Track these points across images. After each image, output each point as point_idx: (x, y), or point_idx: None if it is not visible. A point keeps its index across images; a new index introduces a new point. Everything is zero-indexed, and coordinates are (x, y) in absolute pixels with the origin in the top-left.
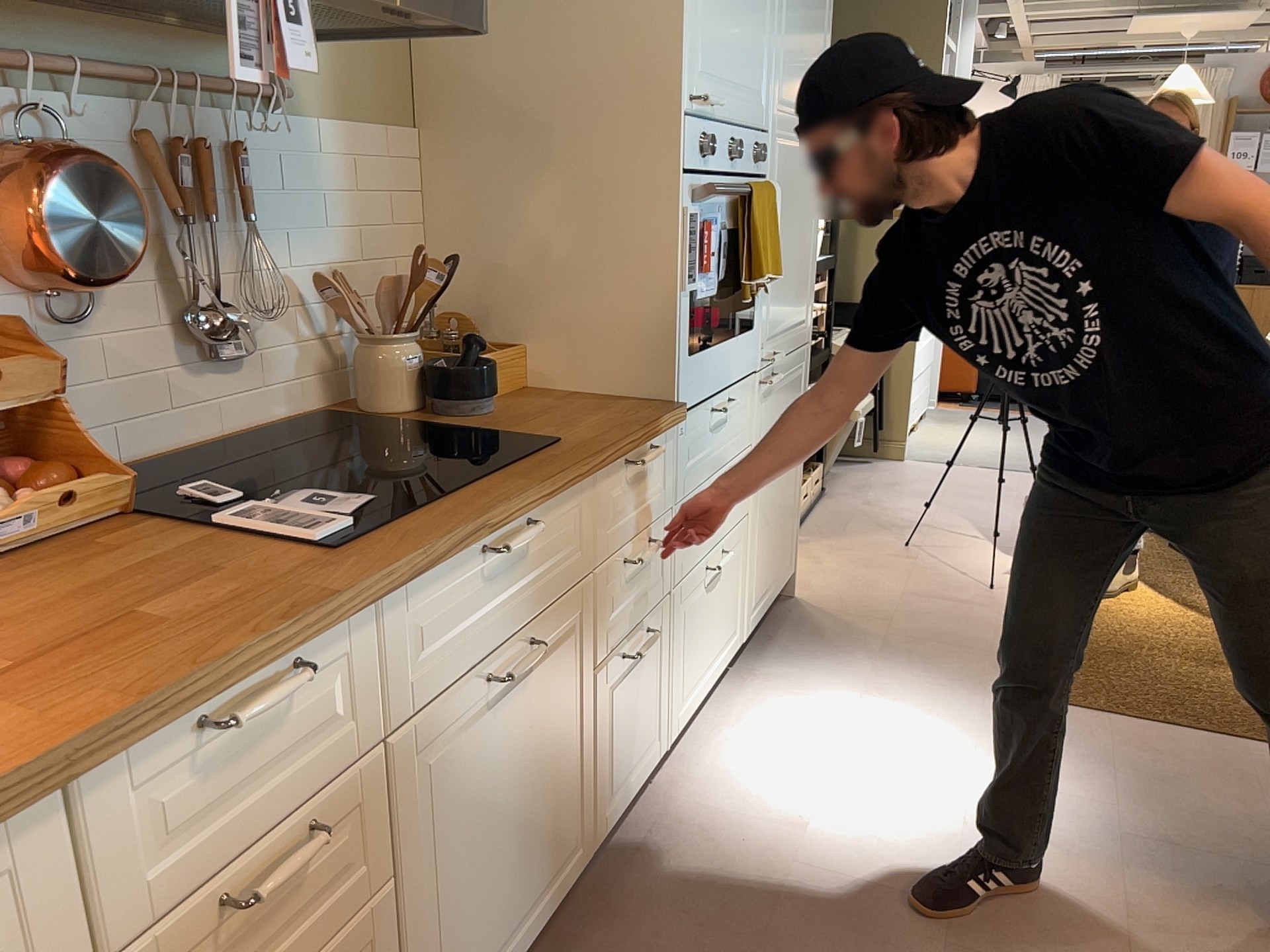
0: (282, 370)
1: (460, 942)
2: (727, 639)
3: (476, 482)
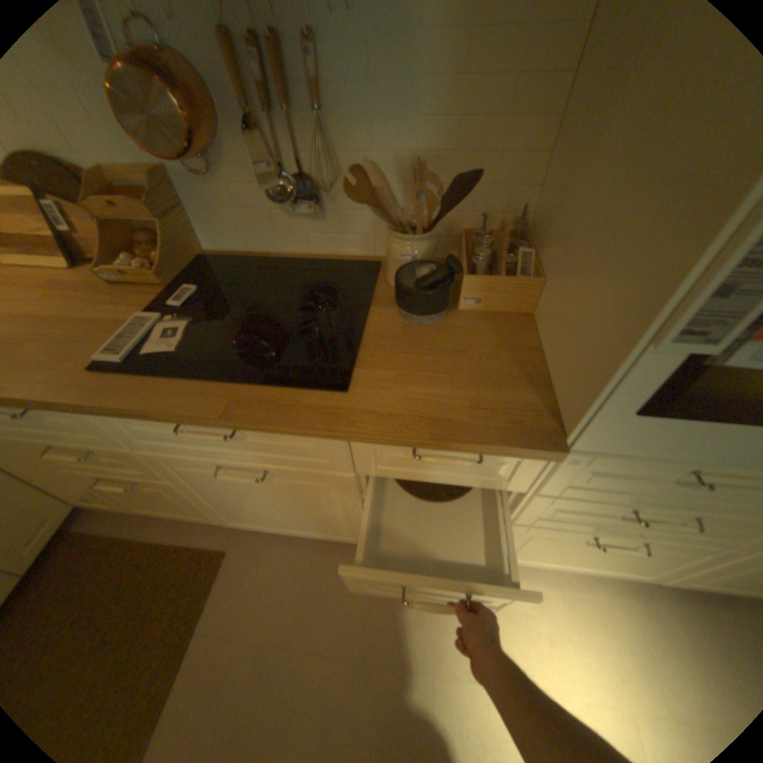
0: (358, 225)
1: (240, 515)
2: (621, 572)
3: (223, 382)
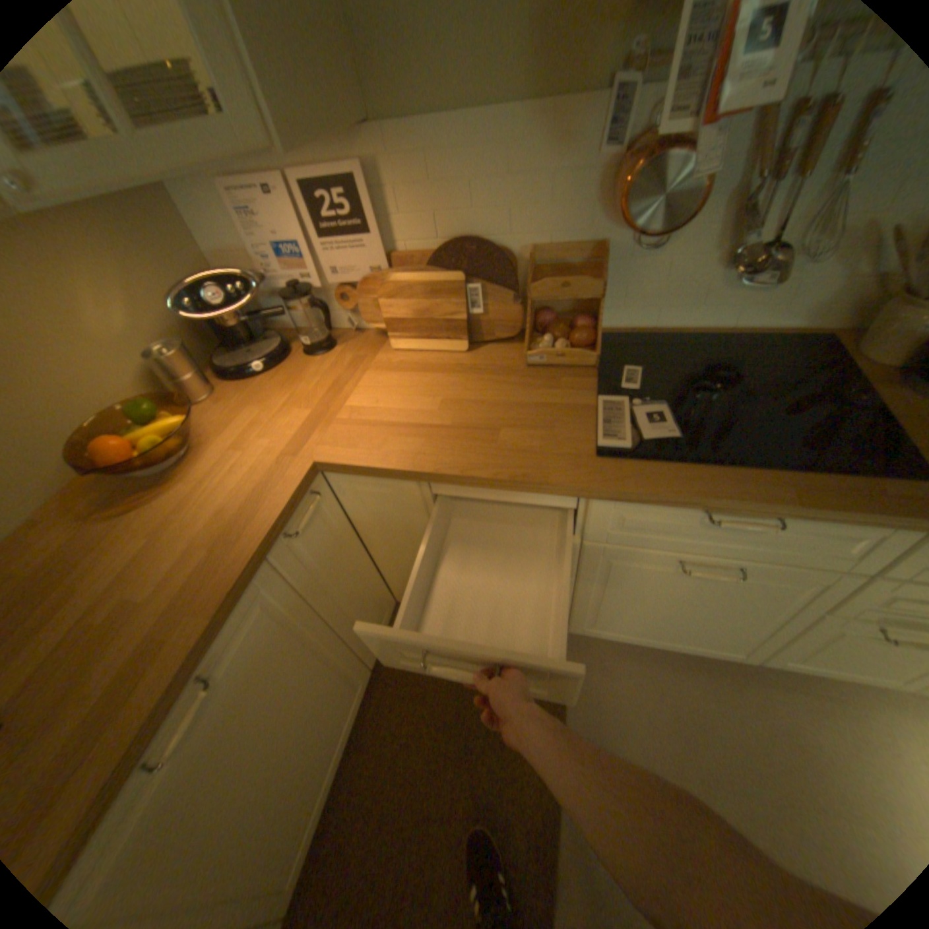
0: (815, 294)
1: (618, 619)
2: None
3: (769, 469)
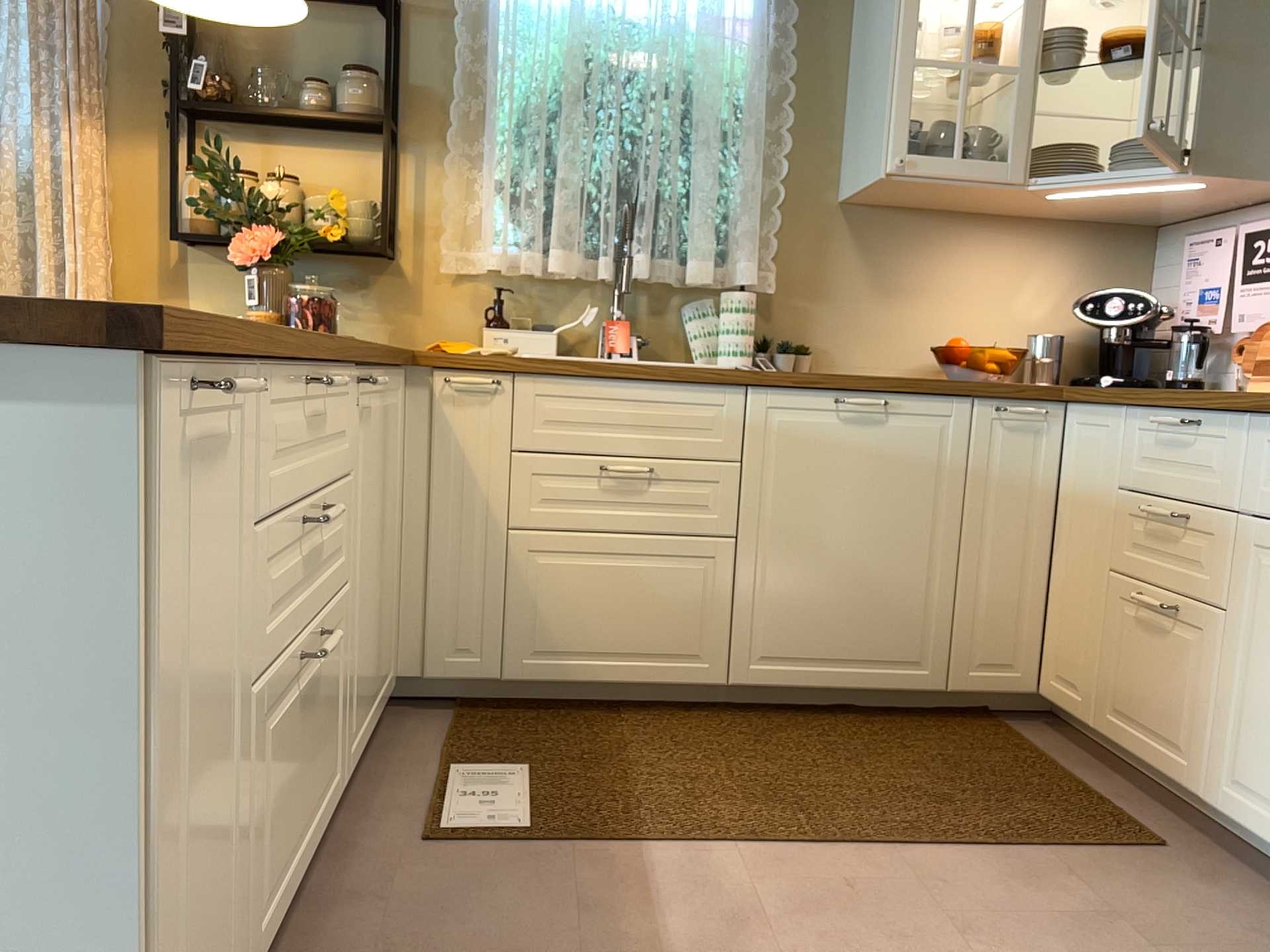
0: None
1: (1268, 749)
2: None
3: None
